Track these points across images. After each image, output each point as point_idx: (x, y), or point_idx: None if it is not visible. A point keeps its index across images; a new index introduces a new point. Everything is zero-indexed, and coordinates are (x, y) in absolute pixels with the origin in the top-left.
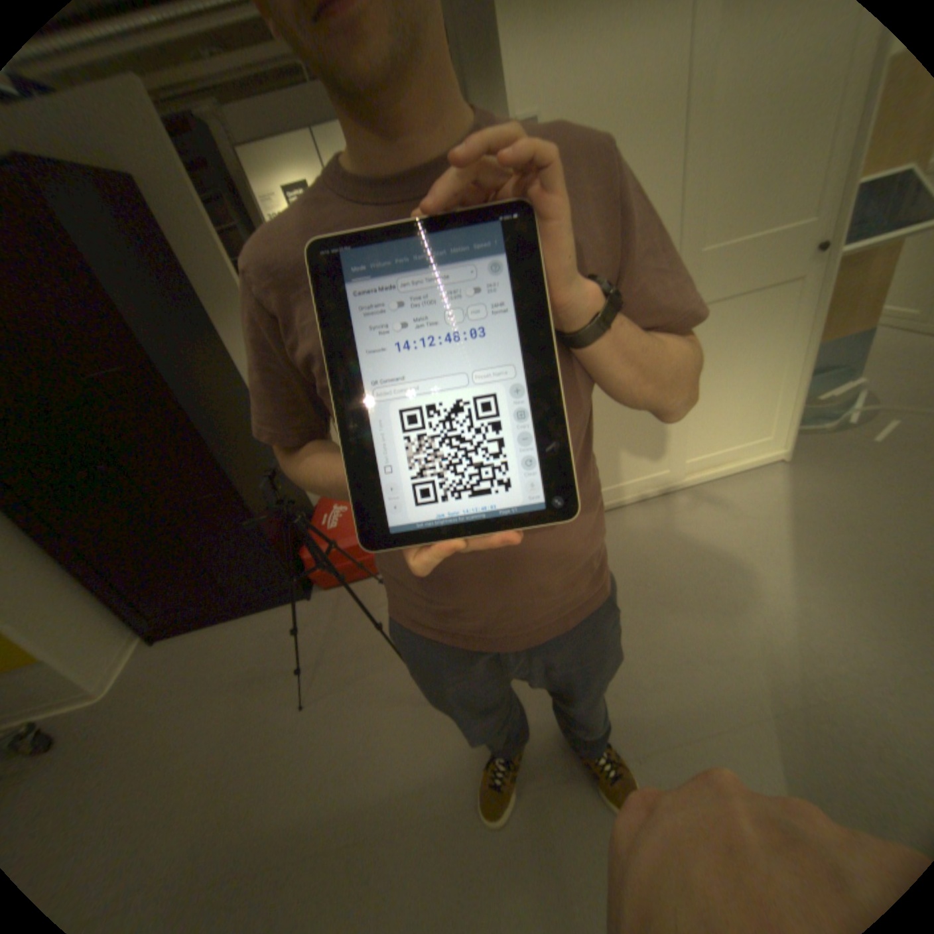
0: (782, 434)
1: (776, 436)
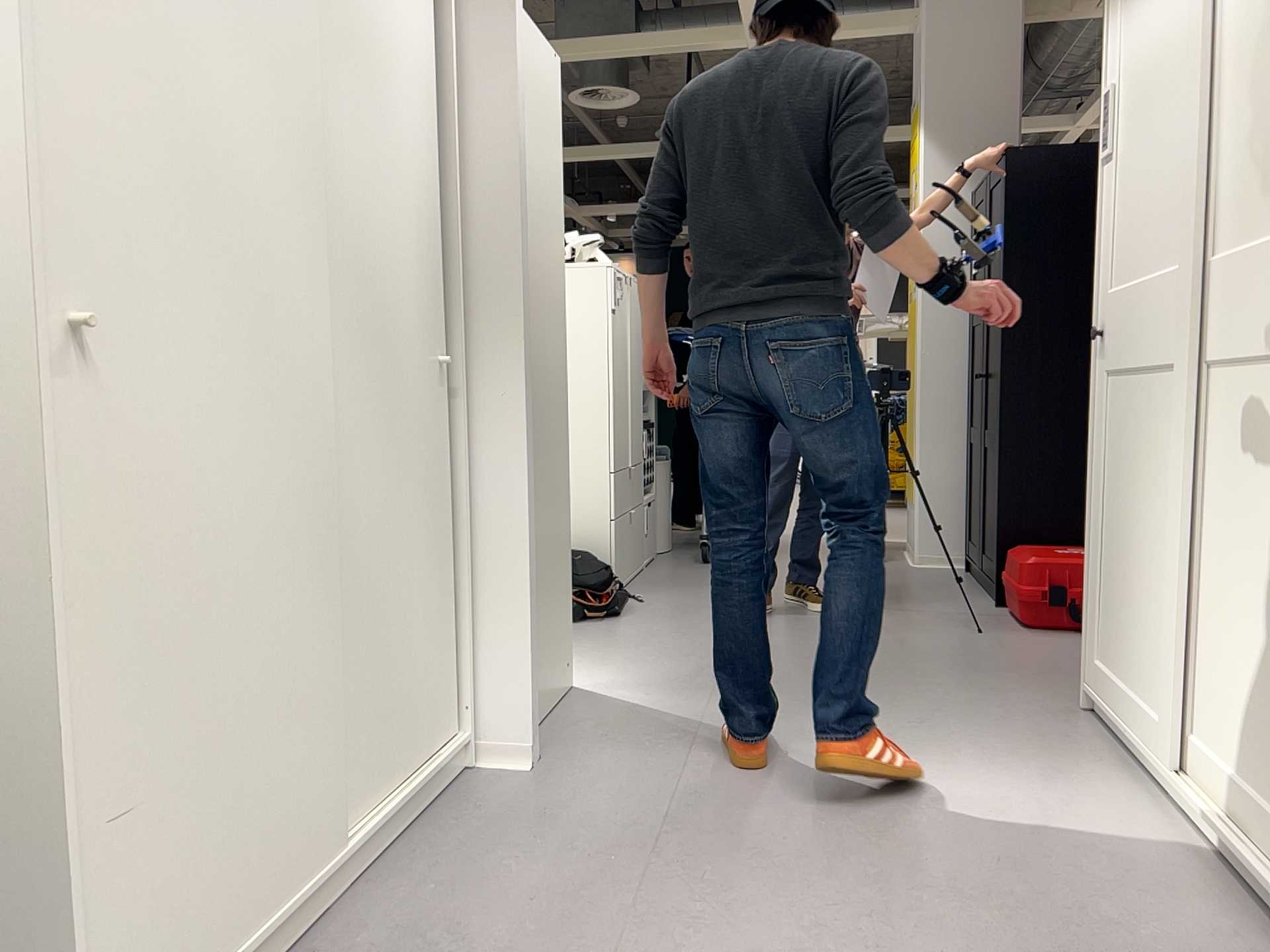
0: None
1: None
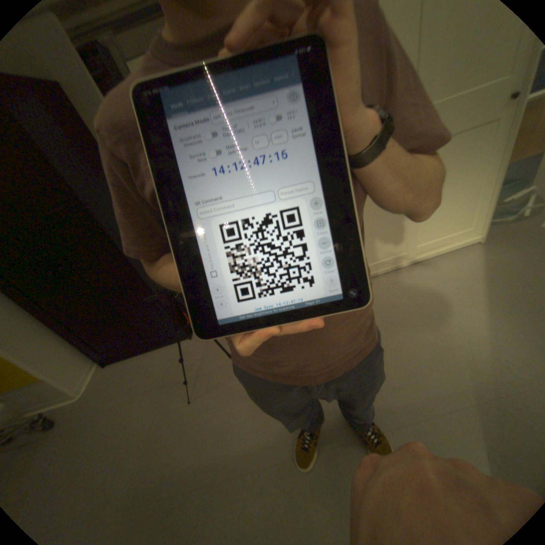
0: (479, 226)
1: (475, 227)
